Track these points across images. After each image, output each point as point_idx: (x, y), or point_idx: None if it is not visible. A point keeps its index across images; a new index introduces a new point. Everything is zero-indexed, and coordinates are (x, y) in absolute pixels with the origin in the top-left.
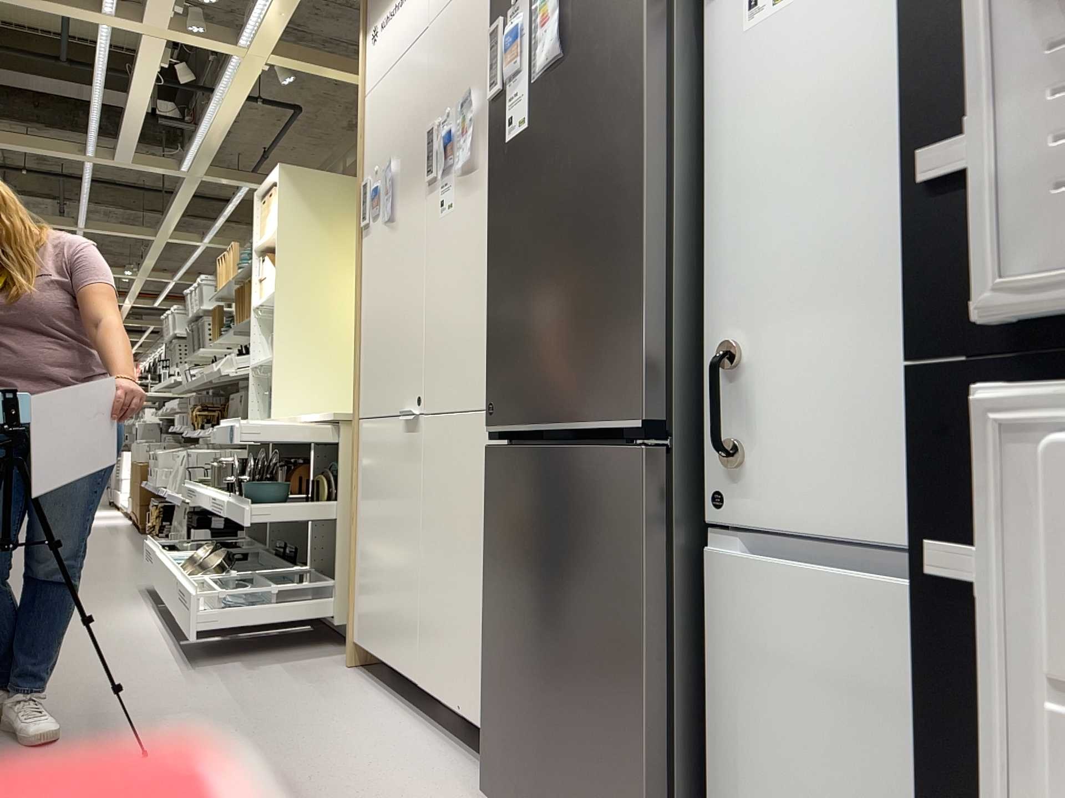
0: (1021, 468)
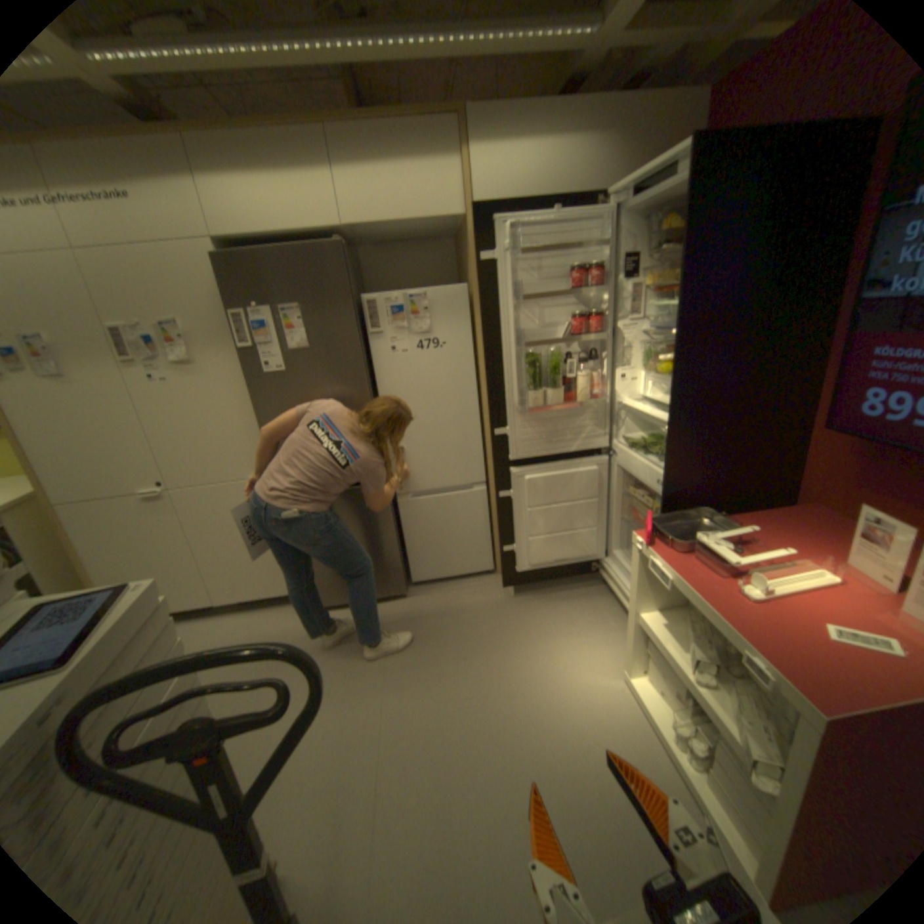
0: (514, 479)
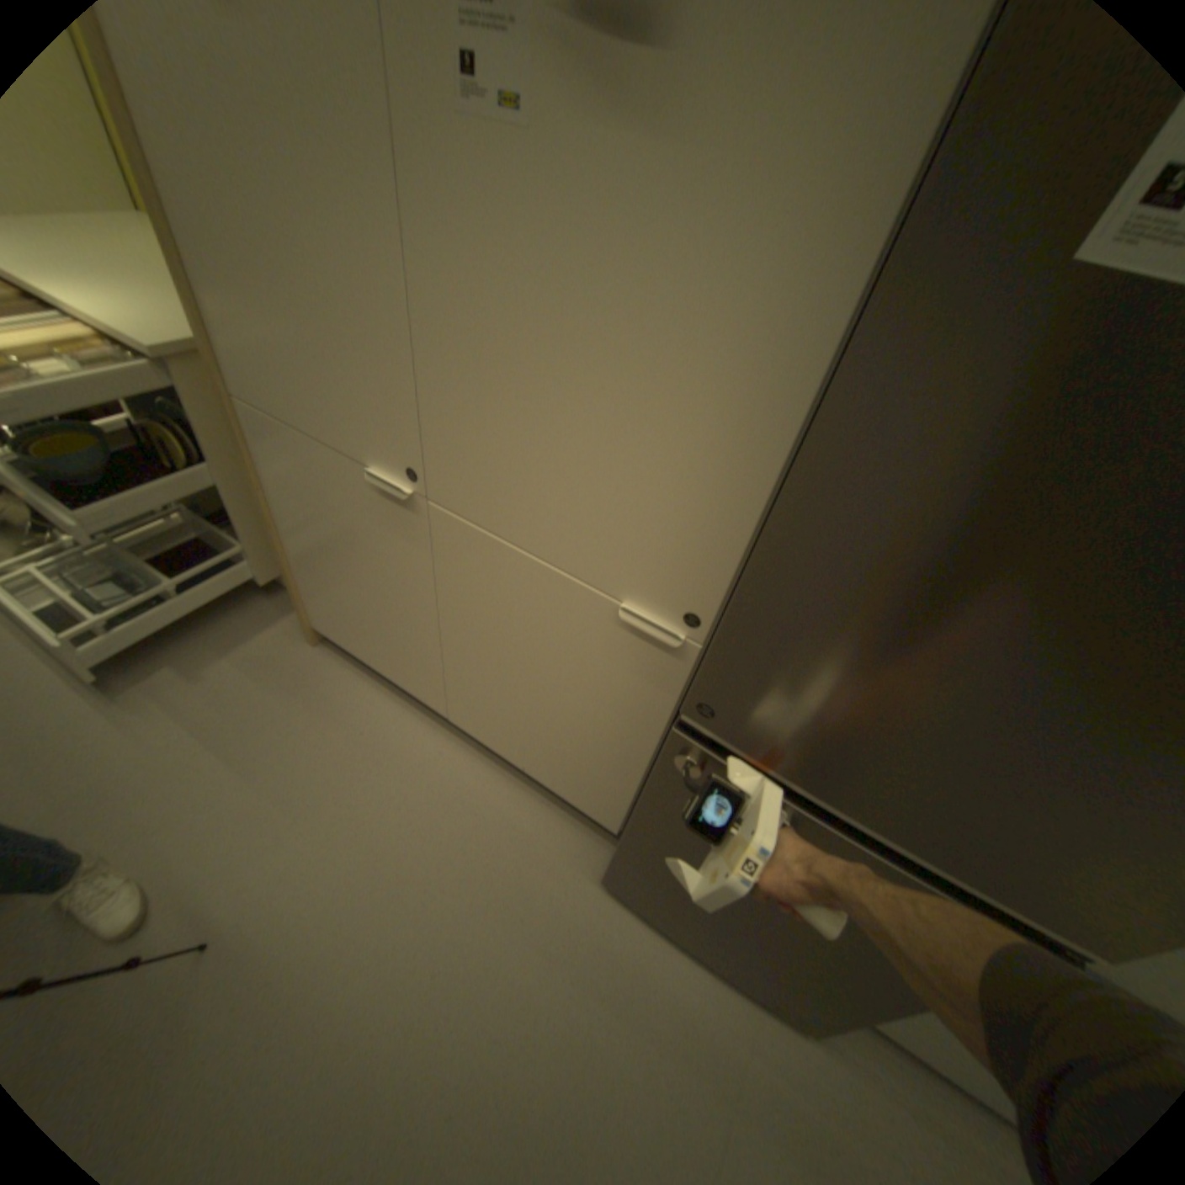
0: None
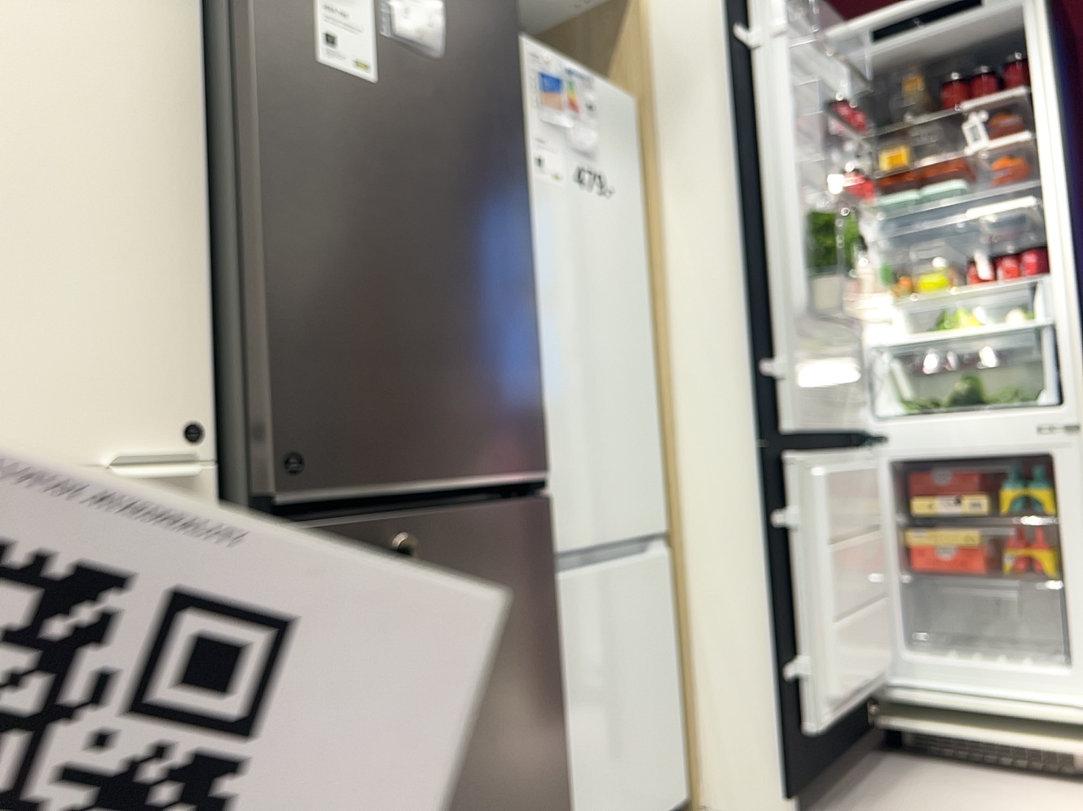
0: (802, 475)
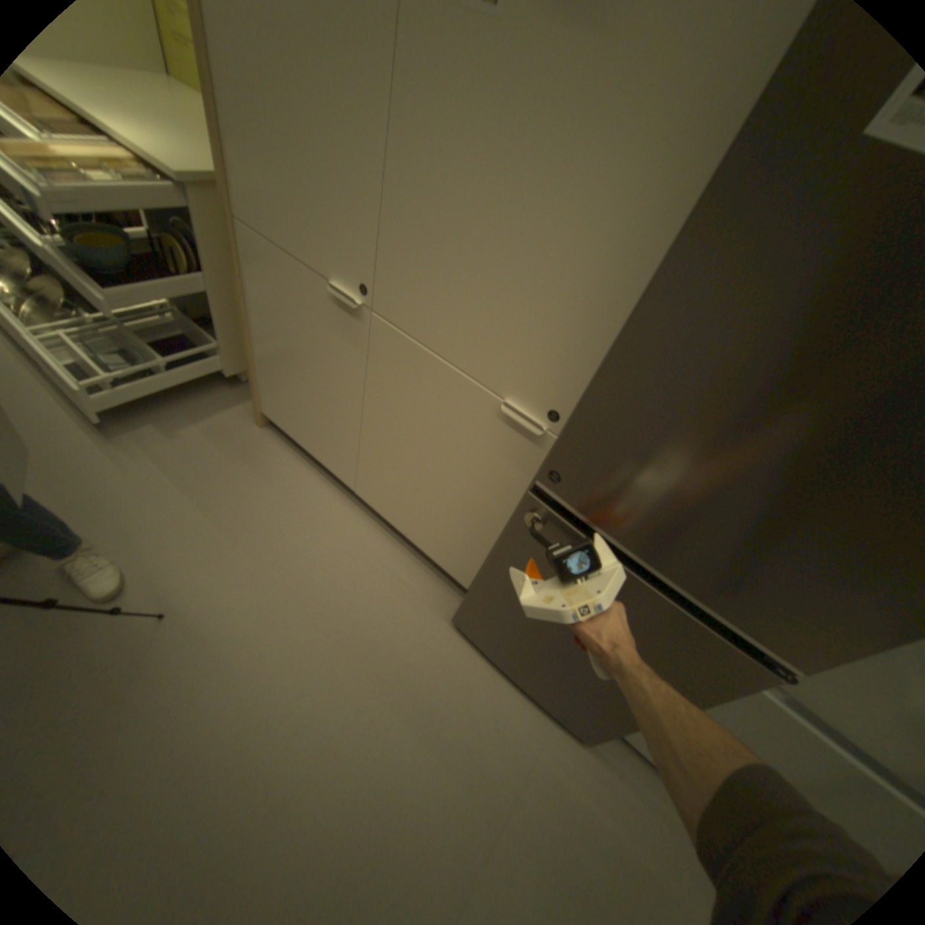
0: None
